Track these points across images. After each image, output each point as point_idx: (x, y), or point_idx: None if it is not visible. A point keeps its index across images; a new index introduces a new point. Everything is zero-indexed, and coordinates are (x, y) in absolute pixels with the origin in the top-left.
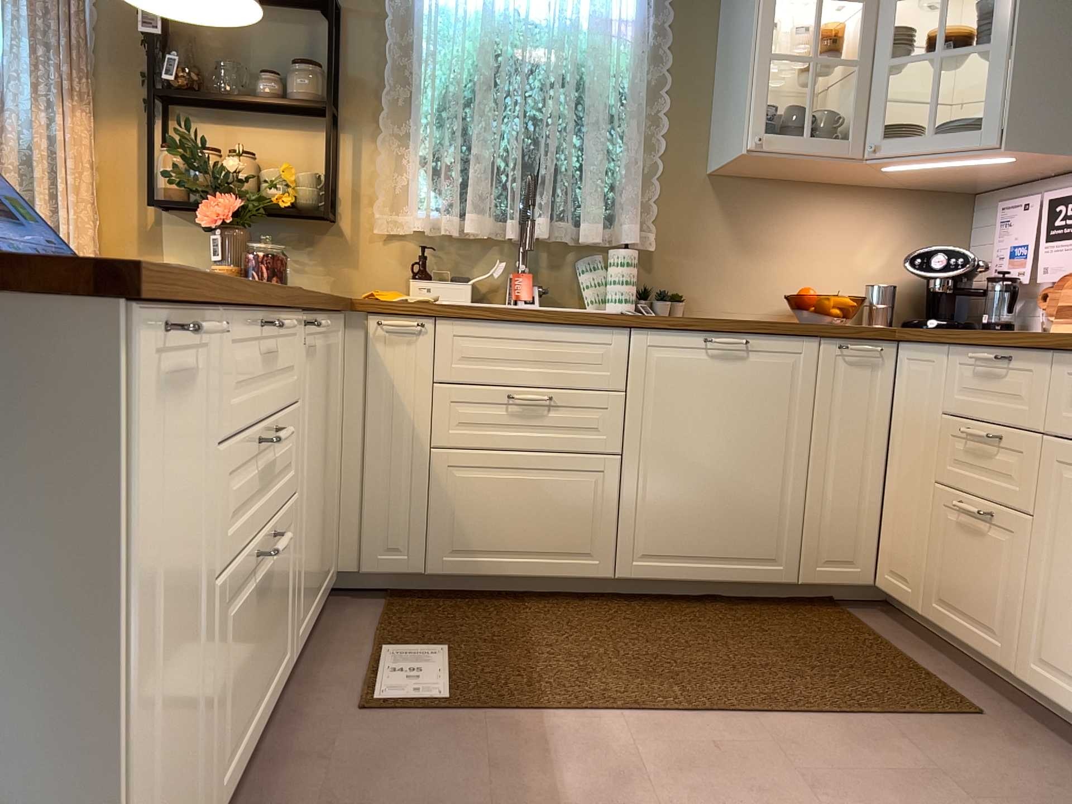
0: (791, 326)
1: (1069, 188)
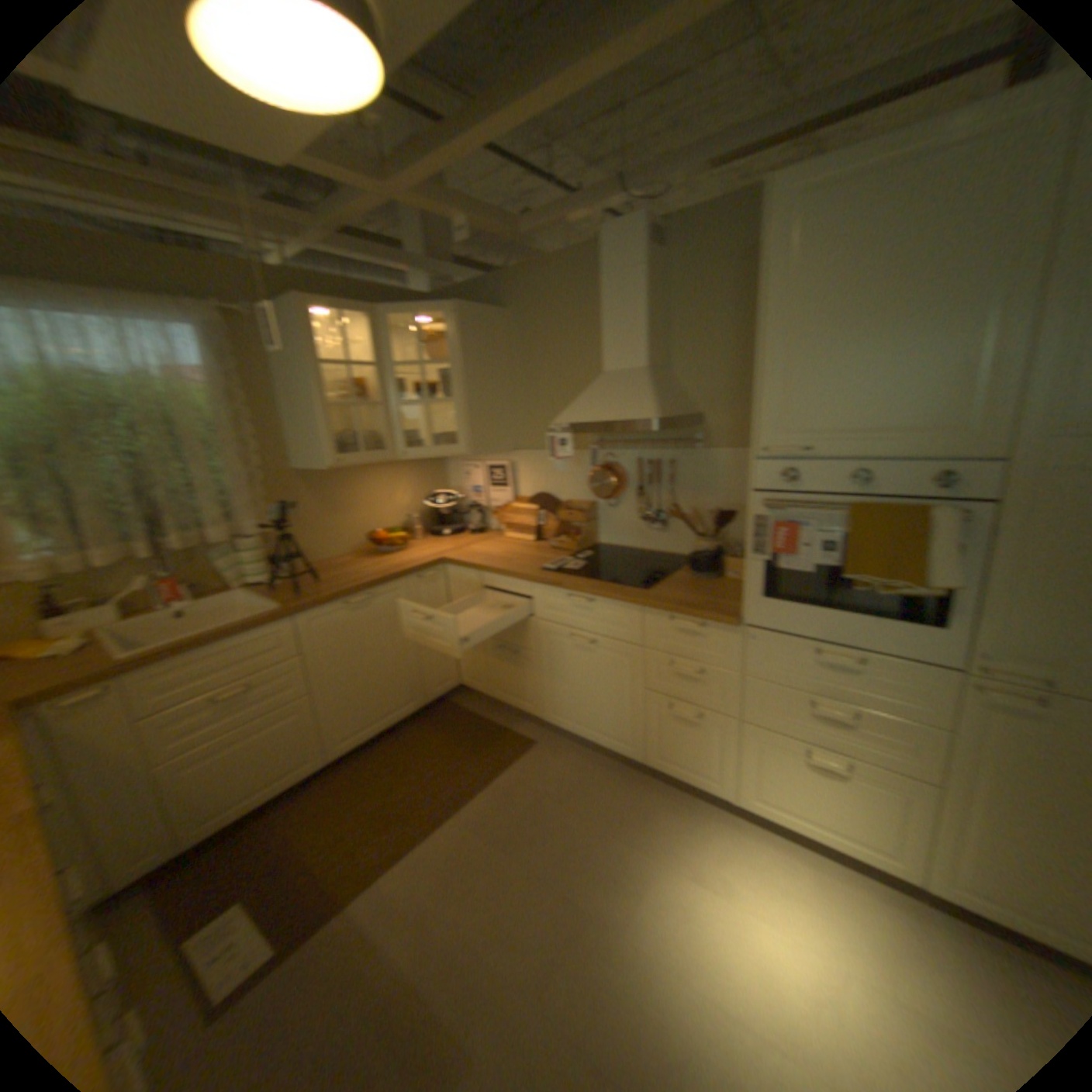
0: (393, 578)
1: (498, 463)
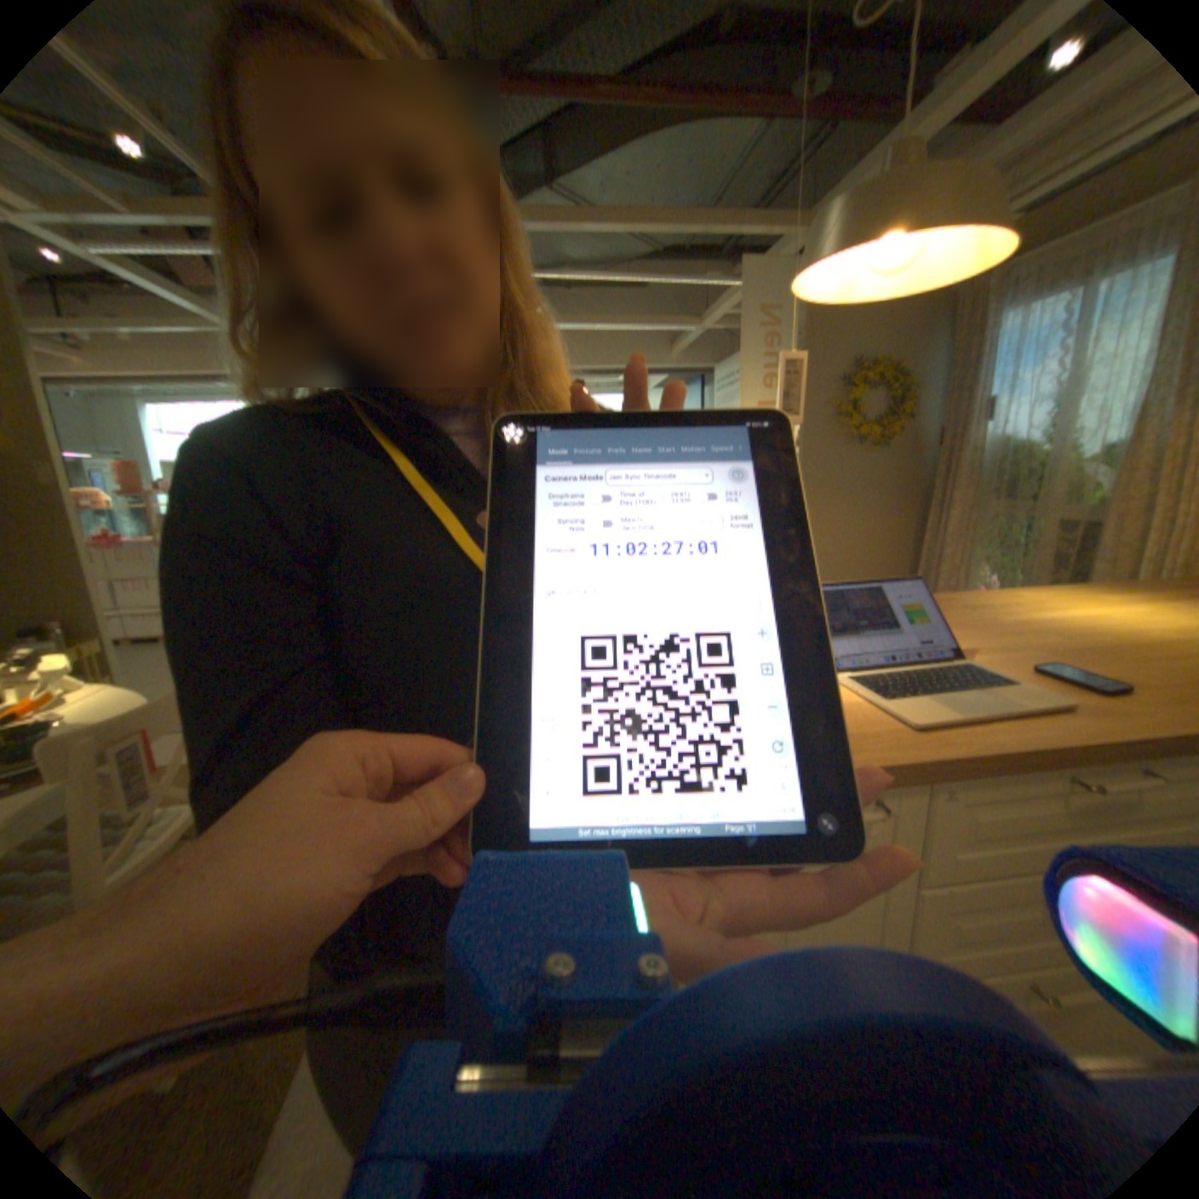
0: None
1: None
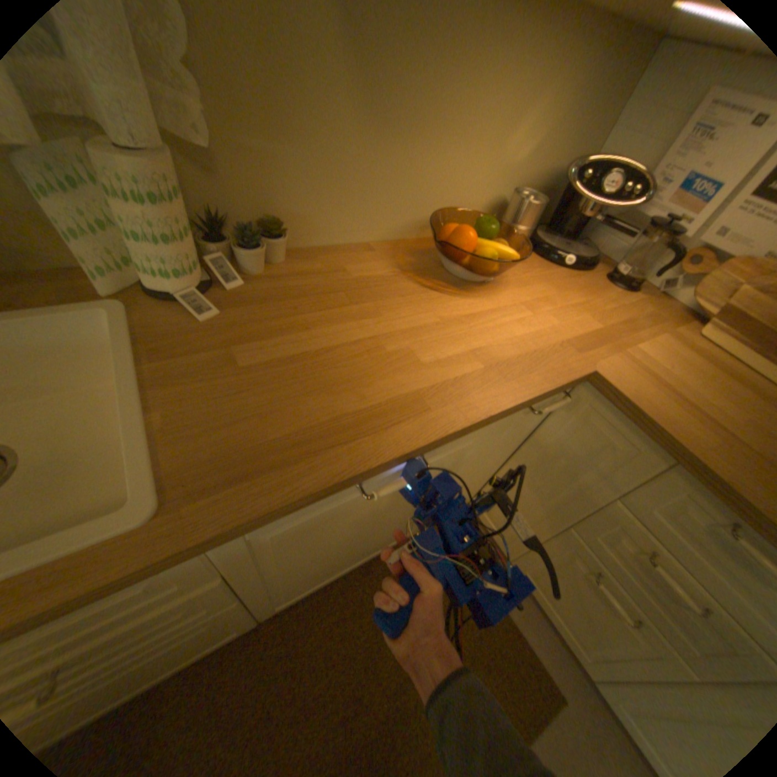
0: (490, 421)
1: None
